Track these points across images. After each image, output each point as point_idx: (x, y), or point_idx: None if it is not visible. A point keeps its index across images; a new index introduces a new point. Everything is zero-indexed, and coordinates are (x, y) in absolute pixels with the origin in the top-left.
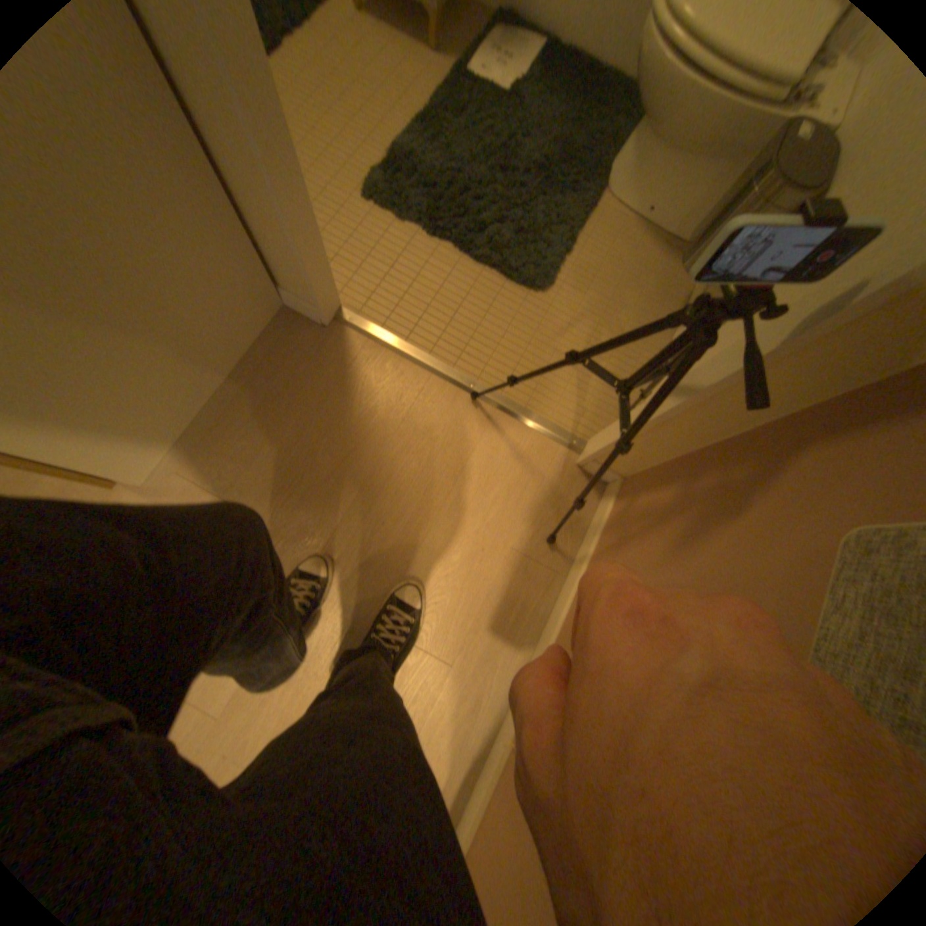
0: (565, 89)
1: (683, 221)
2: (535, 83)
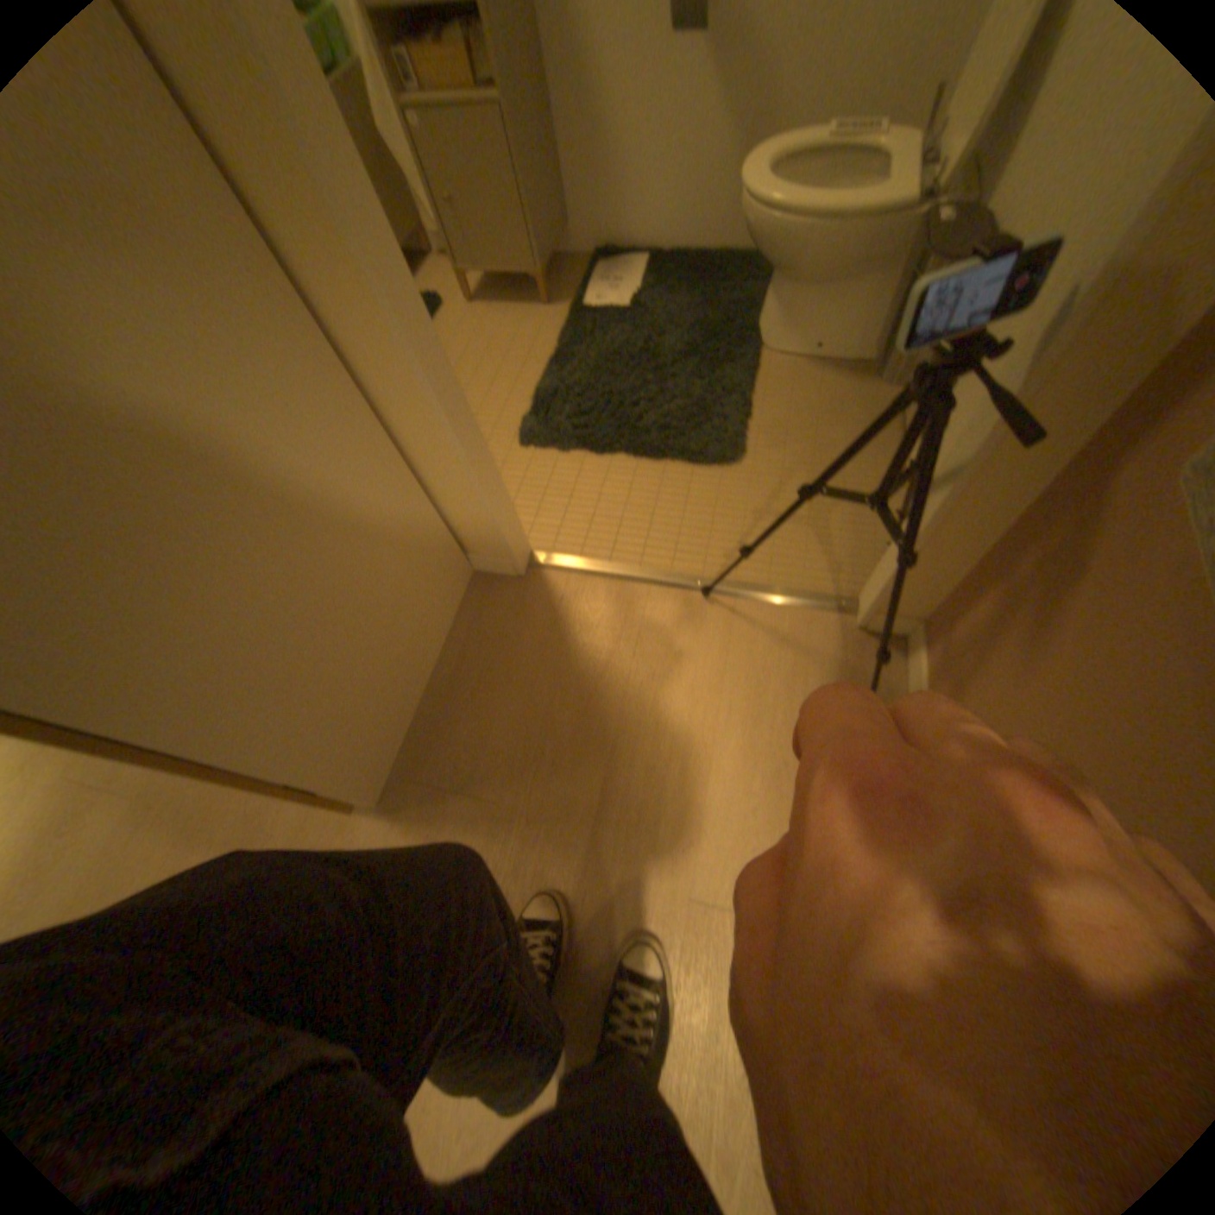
0: (683, 282)
1: (860, 342)
2: (652, 288)
